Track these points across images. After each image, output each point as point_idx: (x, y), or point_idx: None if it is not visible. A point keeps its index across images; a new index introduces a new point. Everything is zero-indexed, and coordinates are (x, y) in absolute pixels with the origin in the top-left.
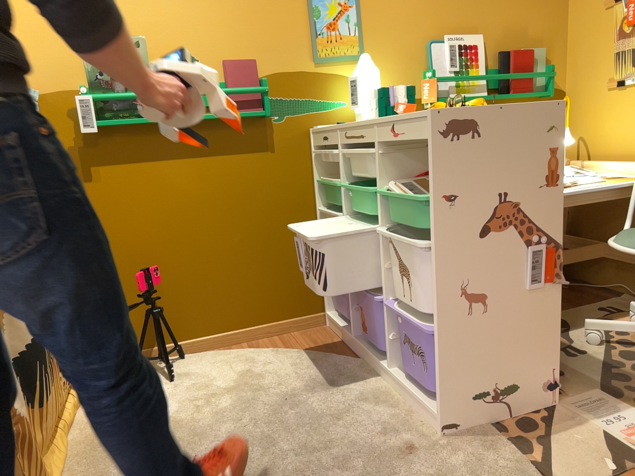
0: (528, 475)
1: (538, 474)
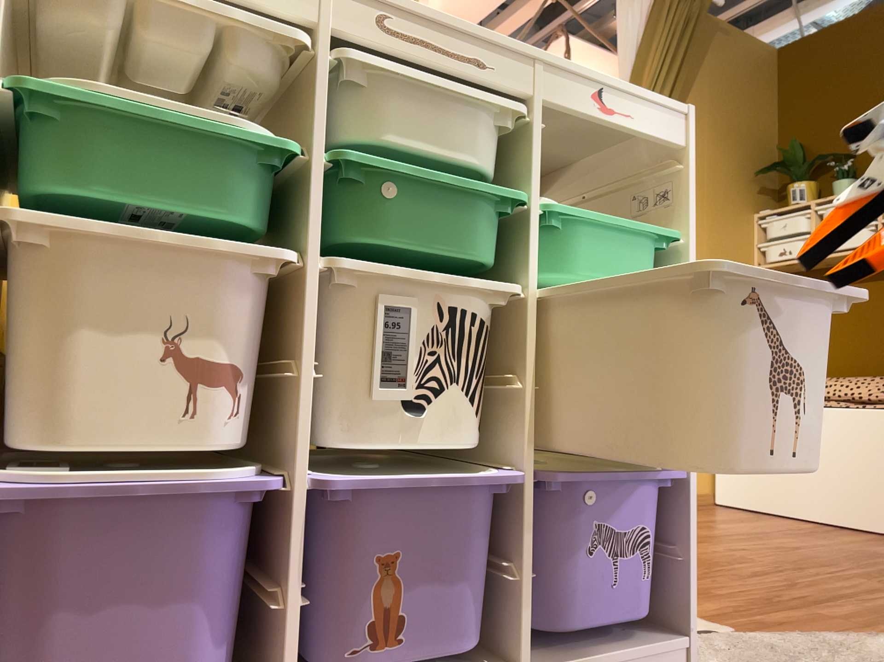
0: (710, 631)
1: (700, 628)
